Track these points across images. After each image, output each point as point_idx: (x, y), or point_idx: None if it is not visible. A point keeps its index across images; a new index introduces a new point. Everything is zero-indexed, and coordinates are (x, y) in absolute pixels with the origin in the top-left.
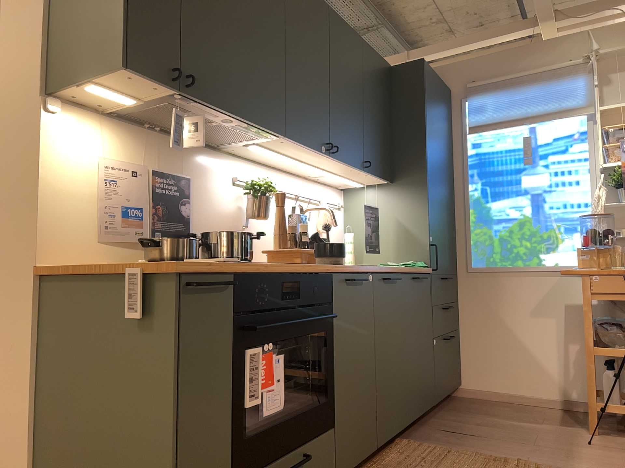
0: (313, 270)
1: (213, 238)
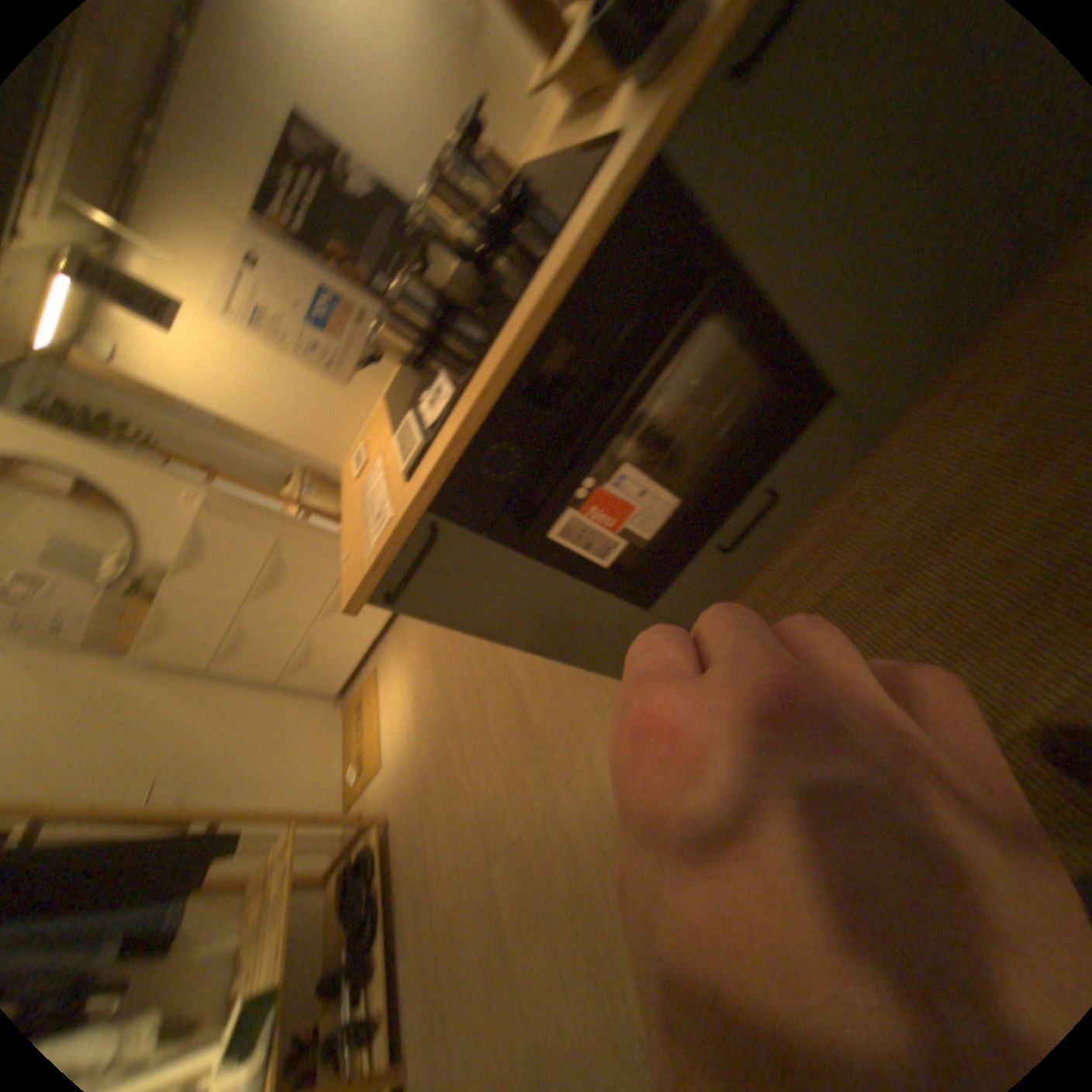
0: (586, 234)
1: (428, 214)
